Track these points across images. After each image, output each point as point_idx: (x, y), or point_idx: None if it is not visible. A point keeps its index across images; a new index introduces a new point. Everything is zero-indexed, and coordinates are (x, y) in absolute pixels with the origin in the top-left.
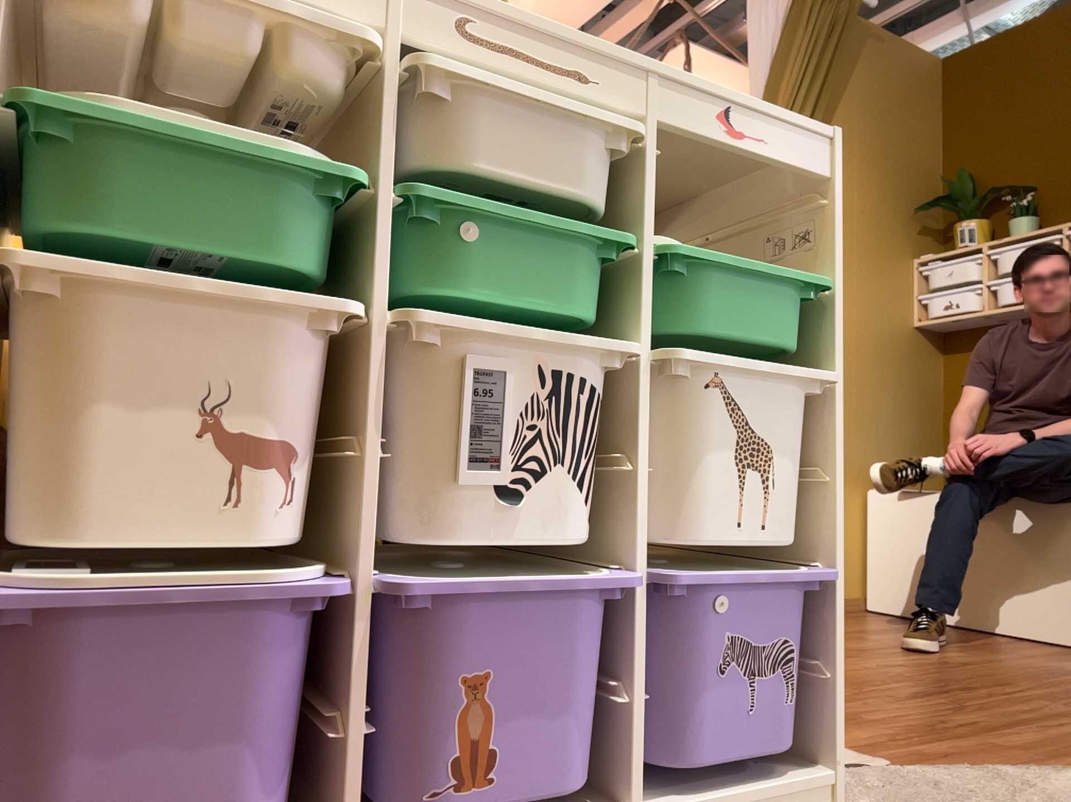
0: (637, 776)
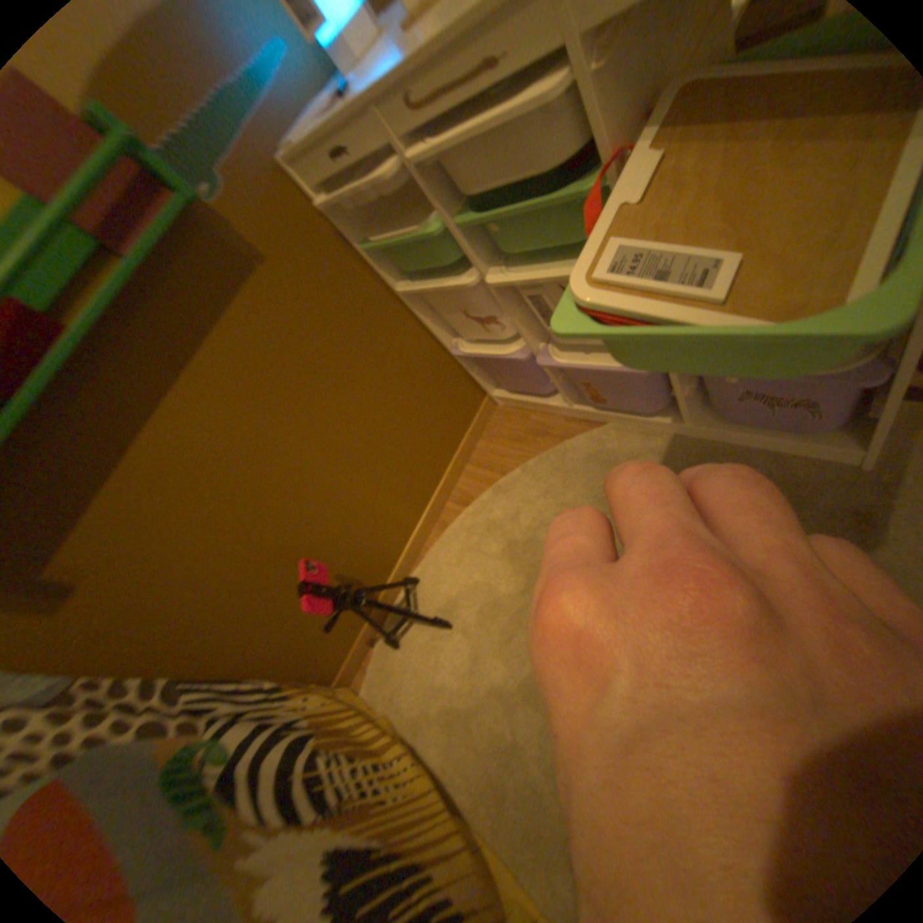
0: (691, 415)
